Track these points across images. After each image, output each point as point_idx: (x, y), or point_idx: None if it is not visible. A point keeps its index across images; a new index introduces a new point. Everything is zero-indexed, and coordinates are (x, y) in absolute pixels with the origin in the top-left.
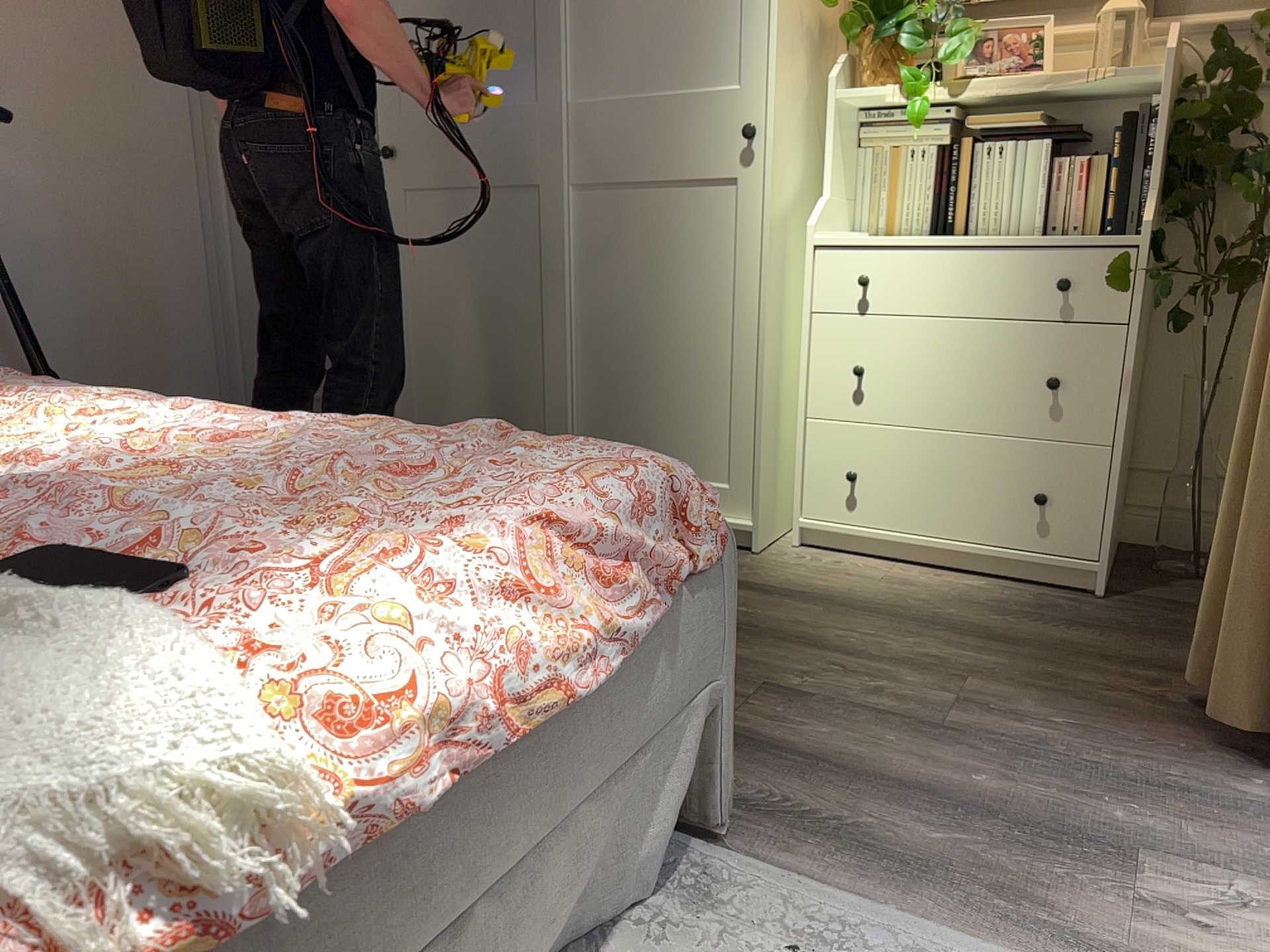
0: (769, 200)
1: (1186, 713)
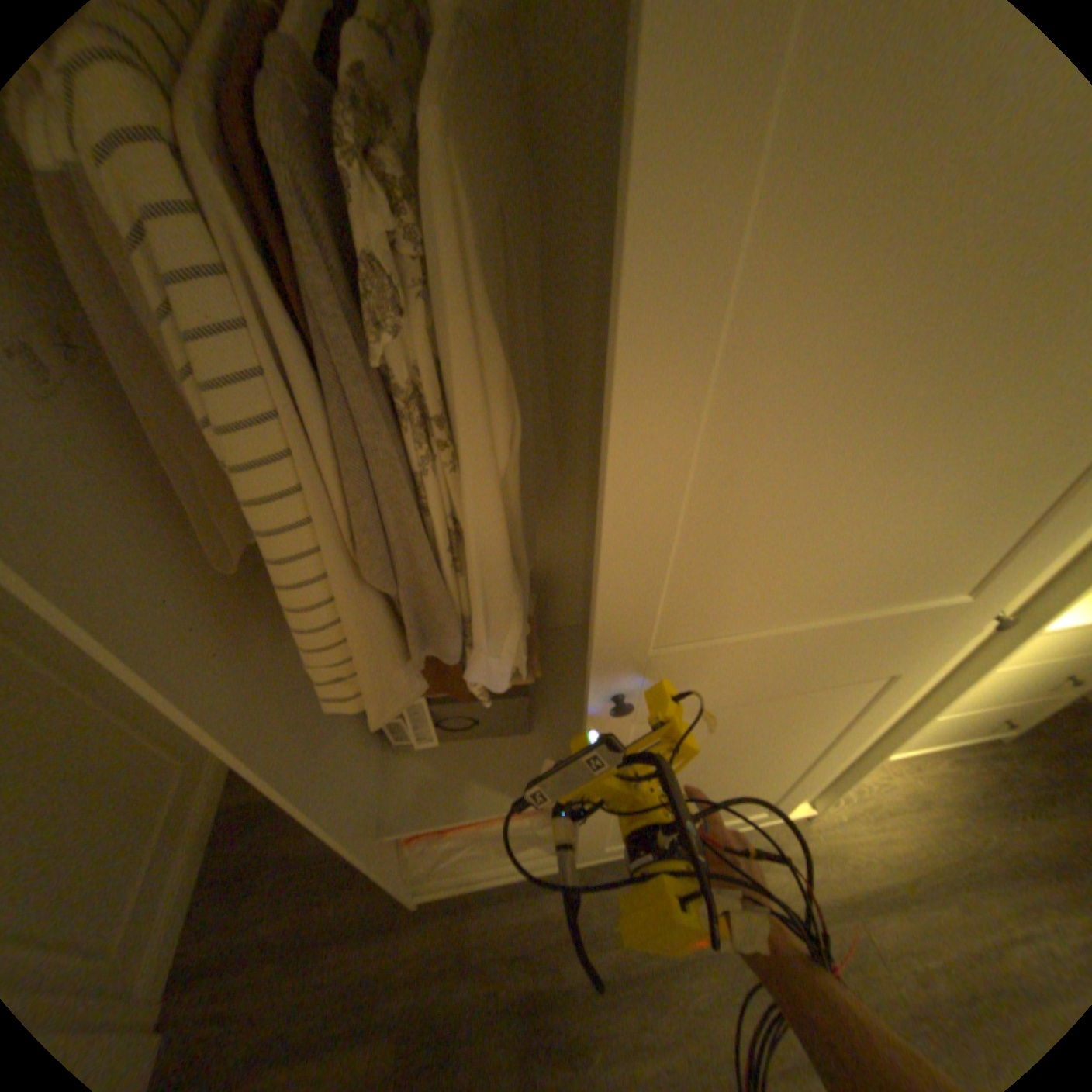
0: (982, 670)
1: None
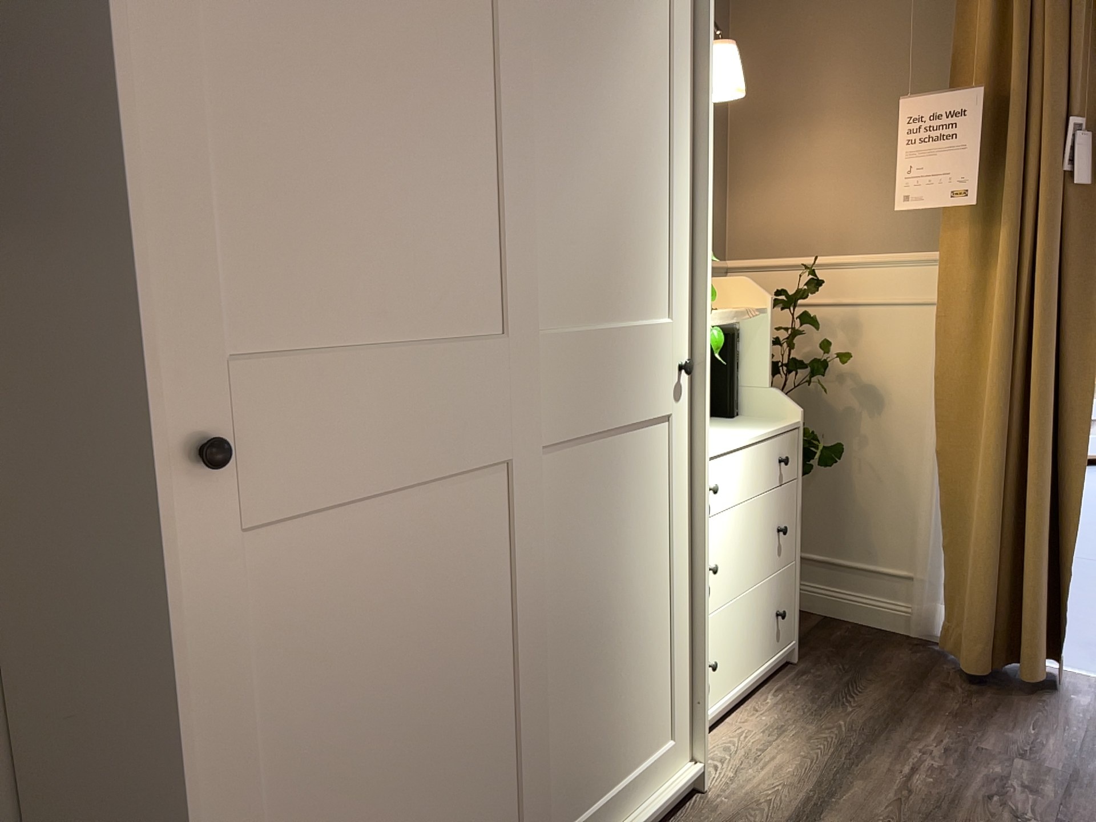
0: (706, 432)
1: (979, 689)
